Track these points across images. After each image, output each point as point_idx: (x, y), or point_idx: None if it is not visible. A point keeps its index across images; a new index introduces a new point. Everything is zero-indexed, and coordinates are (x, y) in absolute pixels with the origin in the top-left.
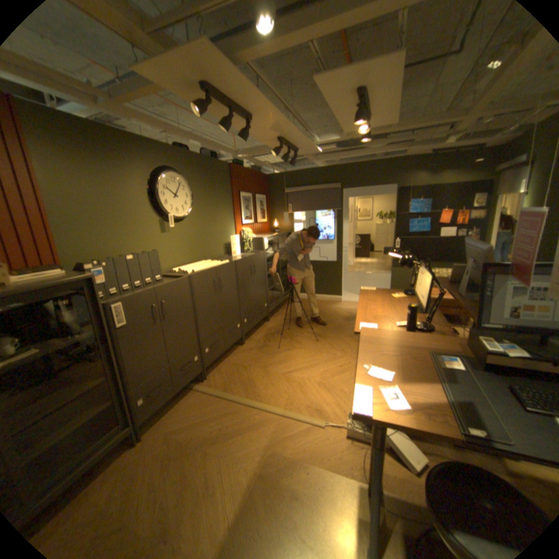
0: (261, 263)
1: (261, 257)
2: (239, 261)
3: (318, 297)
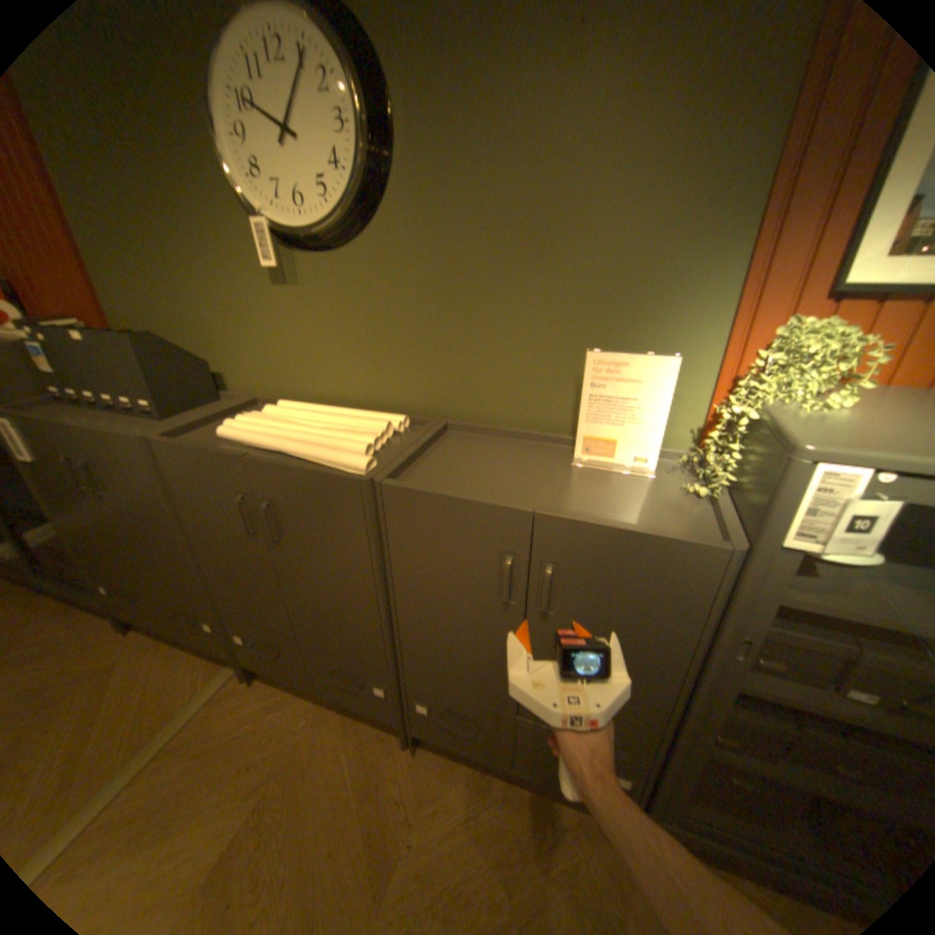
0: (663, 605)
1: (674, 568)
2: (395, 493)
3: None
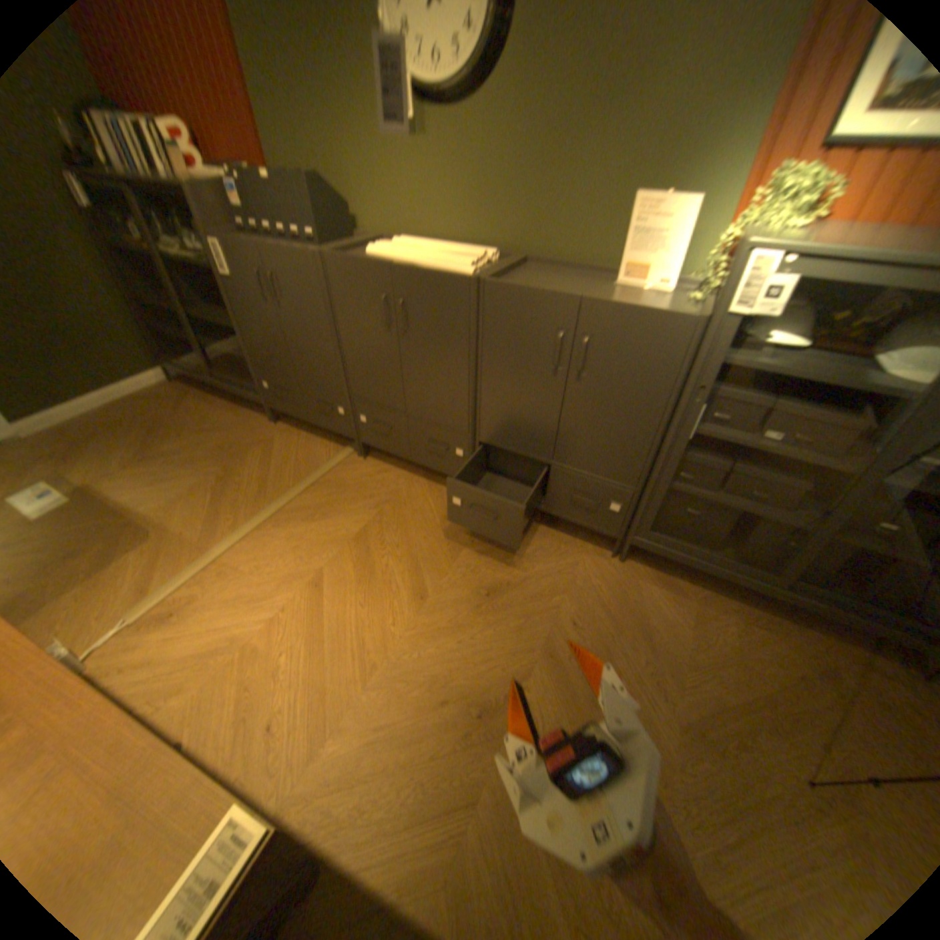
0: (654, 362)
1: (663, 333)
2: (493, 288)
3: None
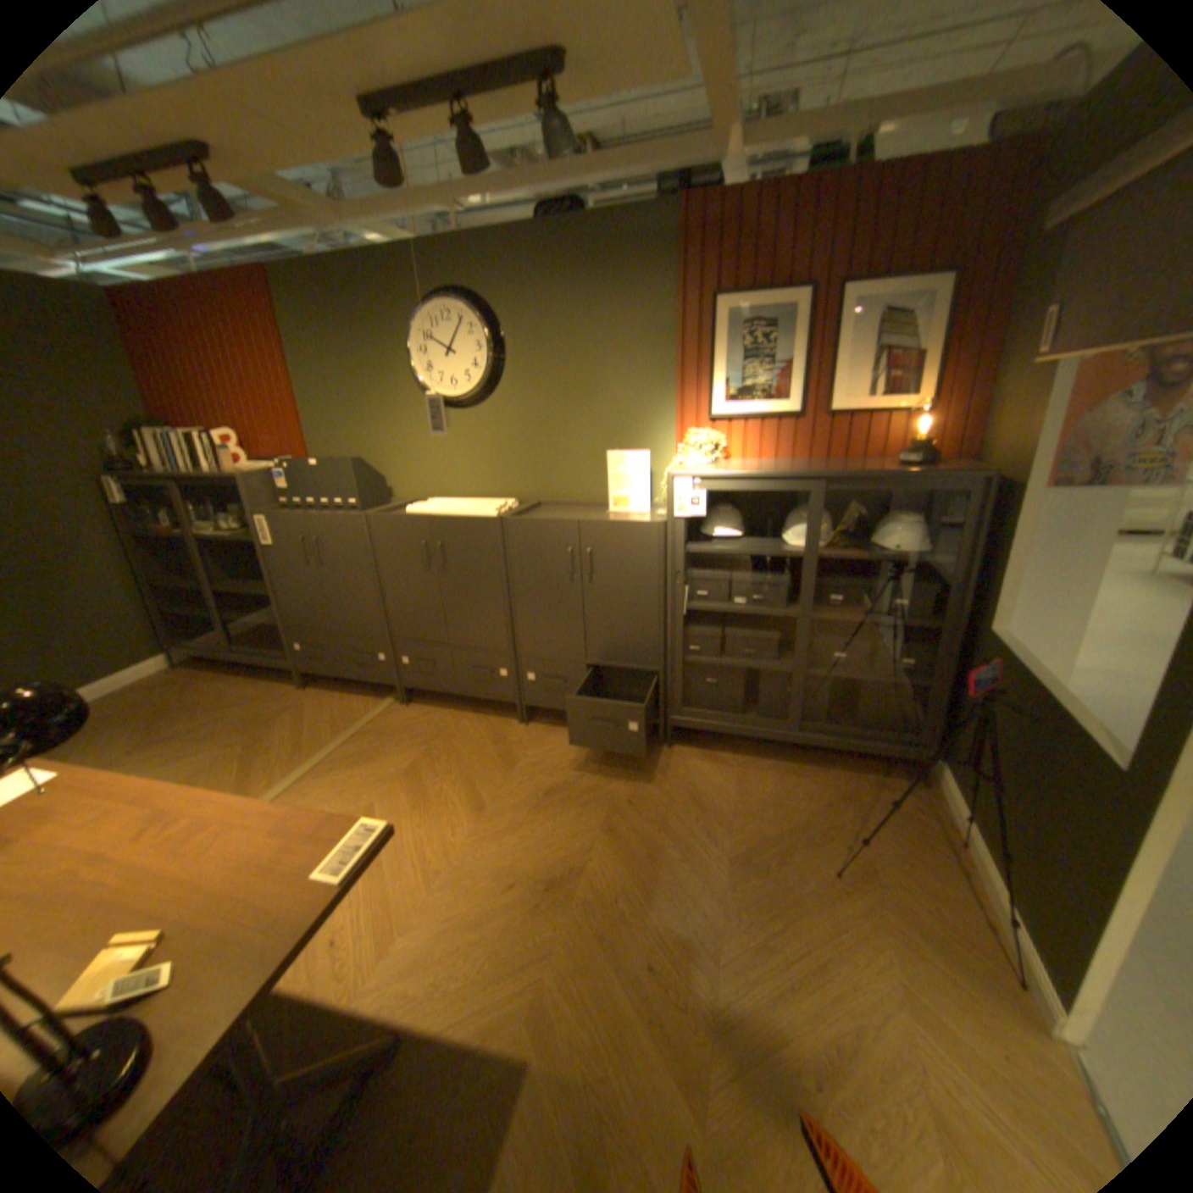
0: (640, 559)
1: (639, 538)
2: (514, 523)
3: (992, 882)
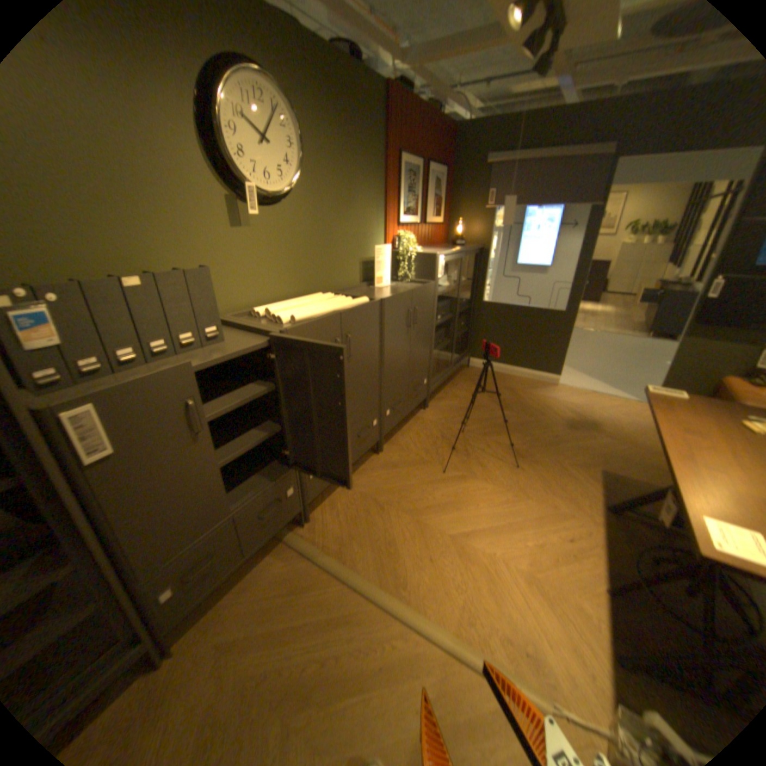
0: (428, 305)
1: (429, 293)
2: (388, 300)
3: (515, 371)
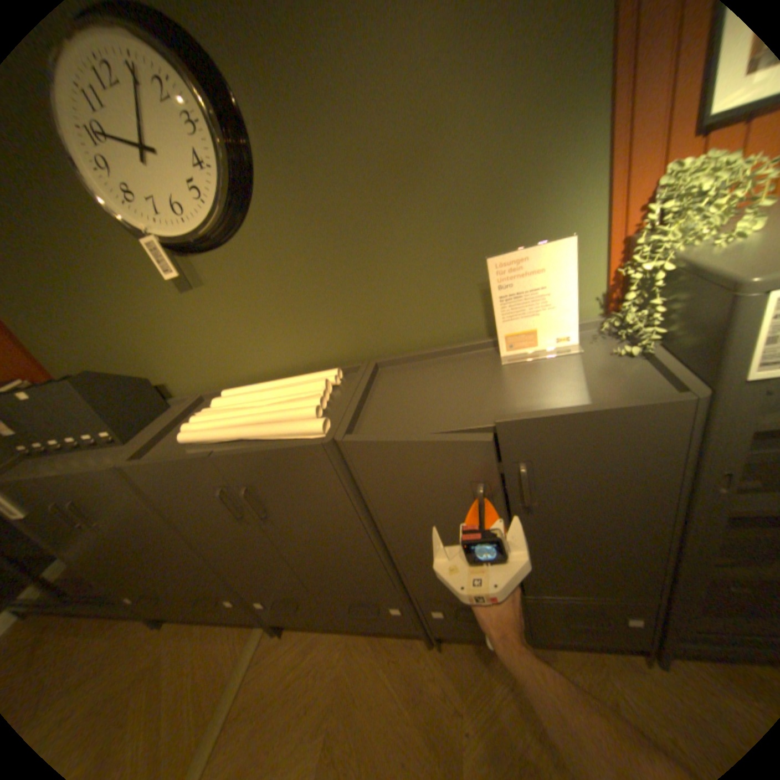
0: (639, 467)
1: (643, 432)
2: (358, 445)
3: None
